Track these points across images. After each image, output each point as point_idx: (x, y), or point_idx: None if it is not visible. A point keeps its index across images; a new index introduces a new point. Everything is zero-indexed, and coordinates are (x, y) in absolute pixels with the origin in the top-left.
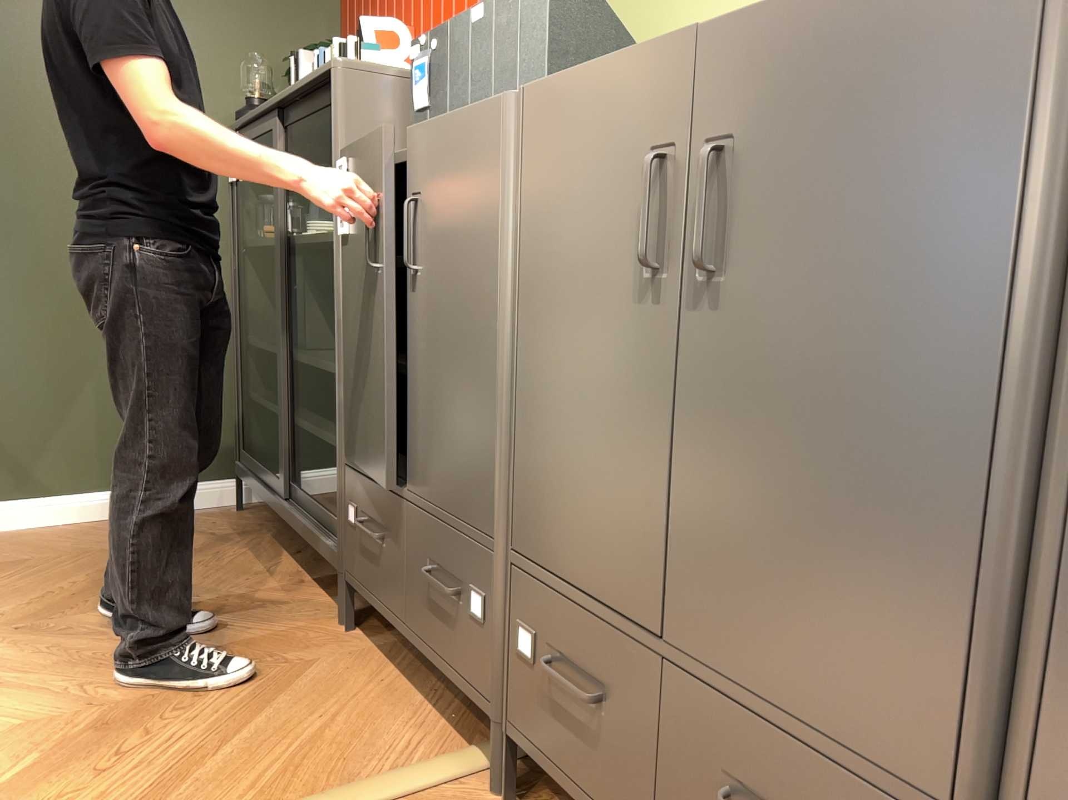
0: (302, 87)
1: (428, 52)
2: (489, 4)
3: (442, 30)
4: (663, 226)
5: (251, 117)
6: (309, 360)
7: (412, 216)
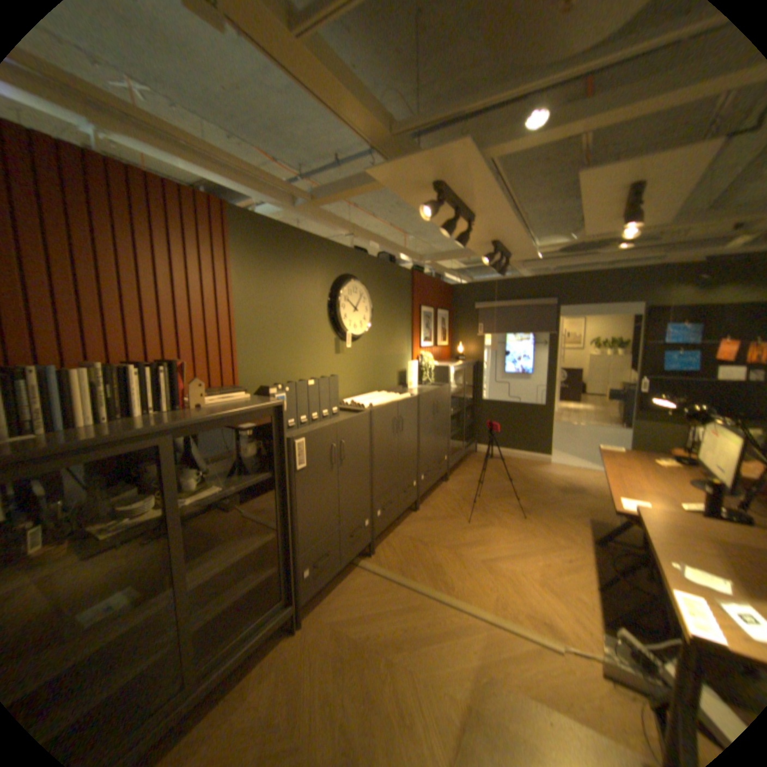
0: (242, 412)
1: (283, 390)
2: (317, 380)
3: (292, 384)
4: (396, 428)
5: (84, 441)
6: (217, 570)
7: (342, 445)
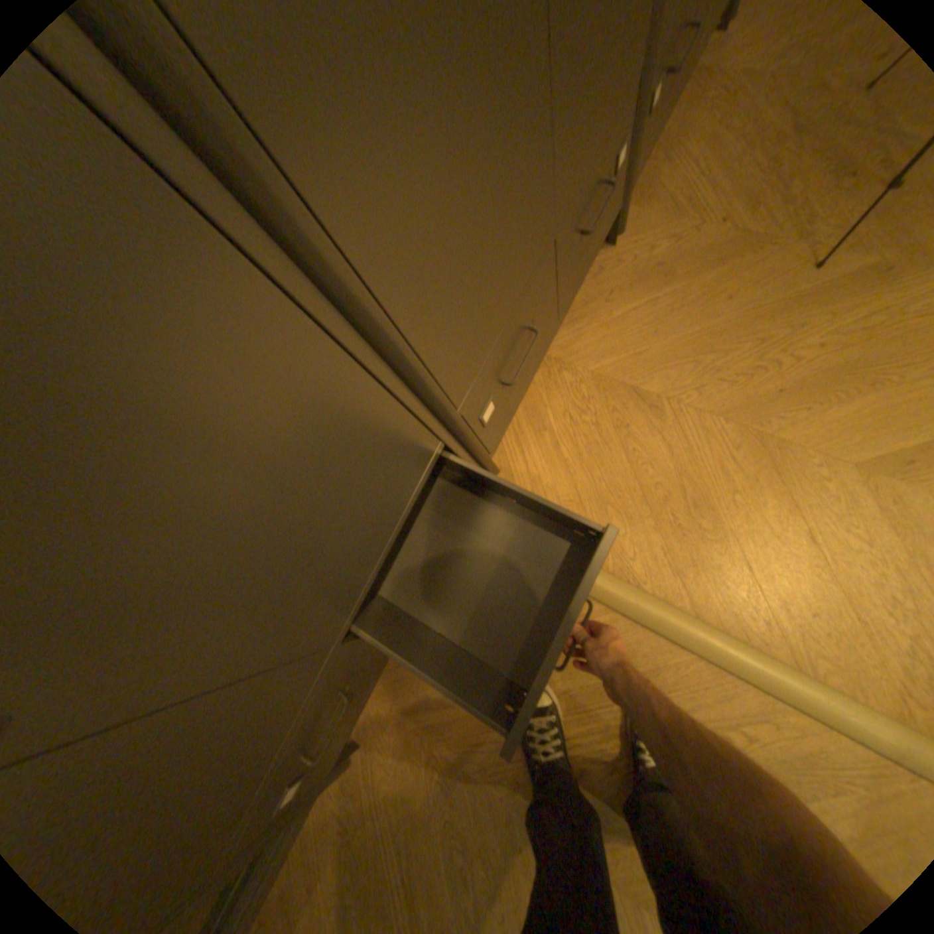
0: None
1: None
2: None
3: None
4: None
5: None
6: None
7: None
